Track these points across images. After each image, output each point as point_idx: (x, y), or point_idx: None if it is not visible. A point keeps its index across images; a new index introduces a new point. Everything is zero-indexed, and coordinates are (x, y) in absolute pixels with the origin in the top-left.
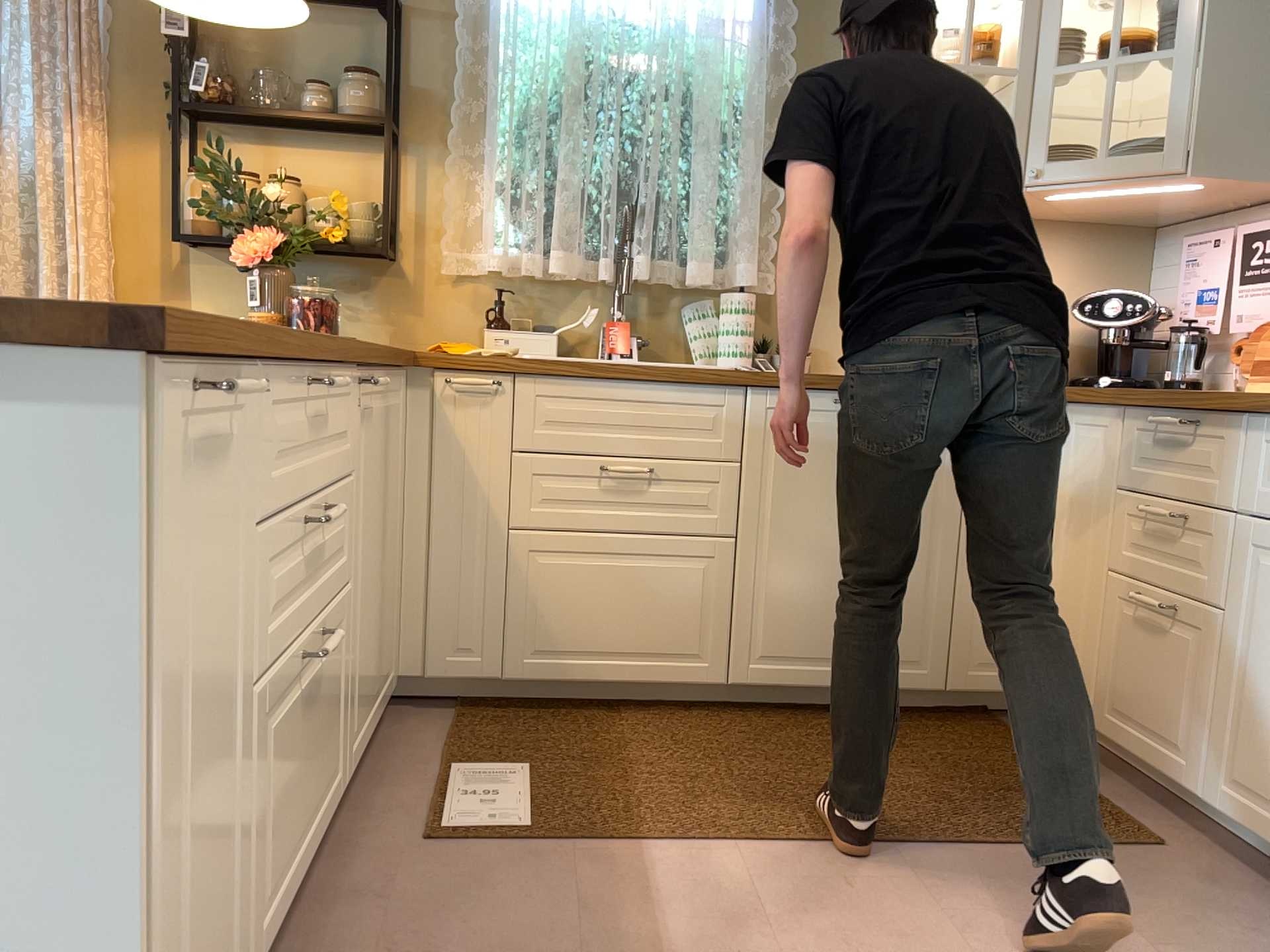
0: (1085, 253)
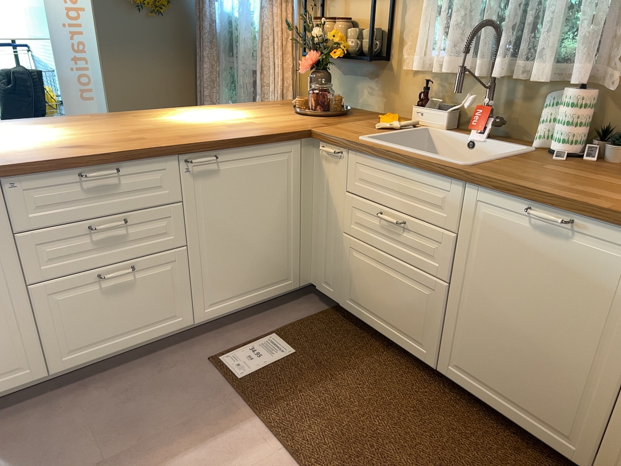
0: None
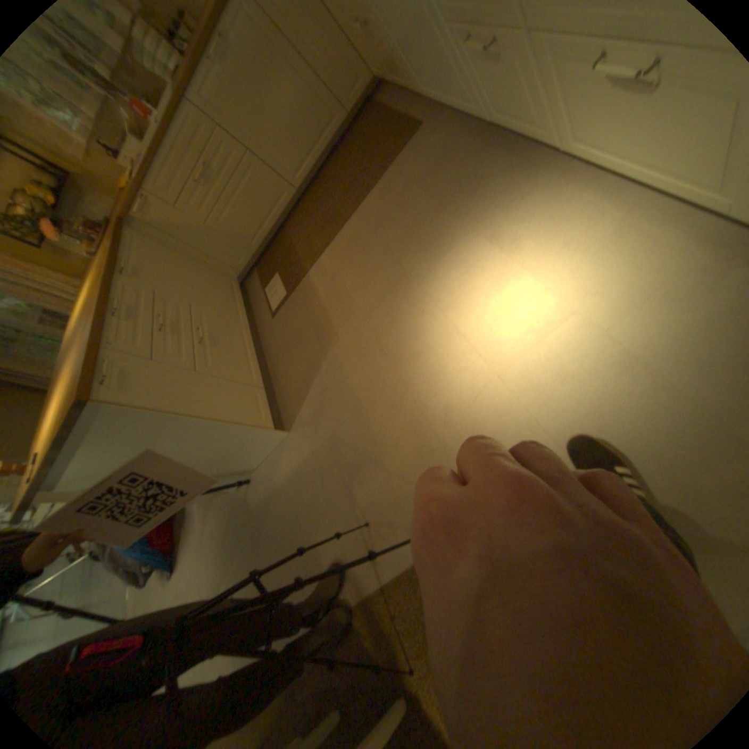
0: None
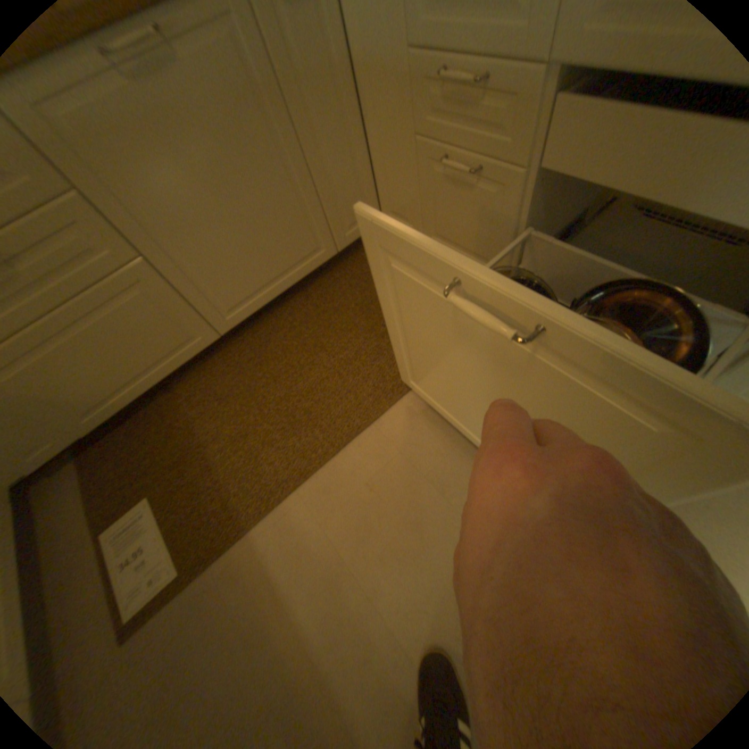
0: None
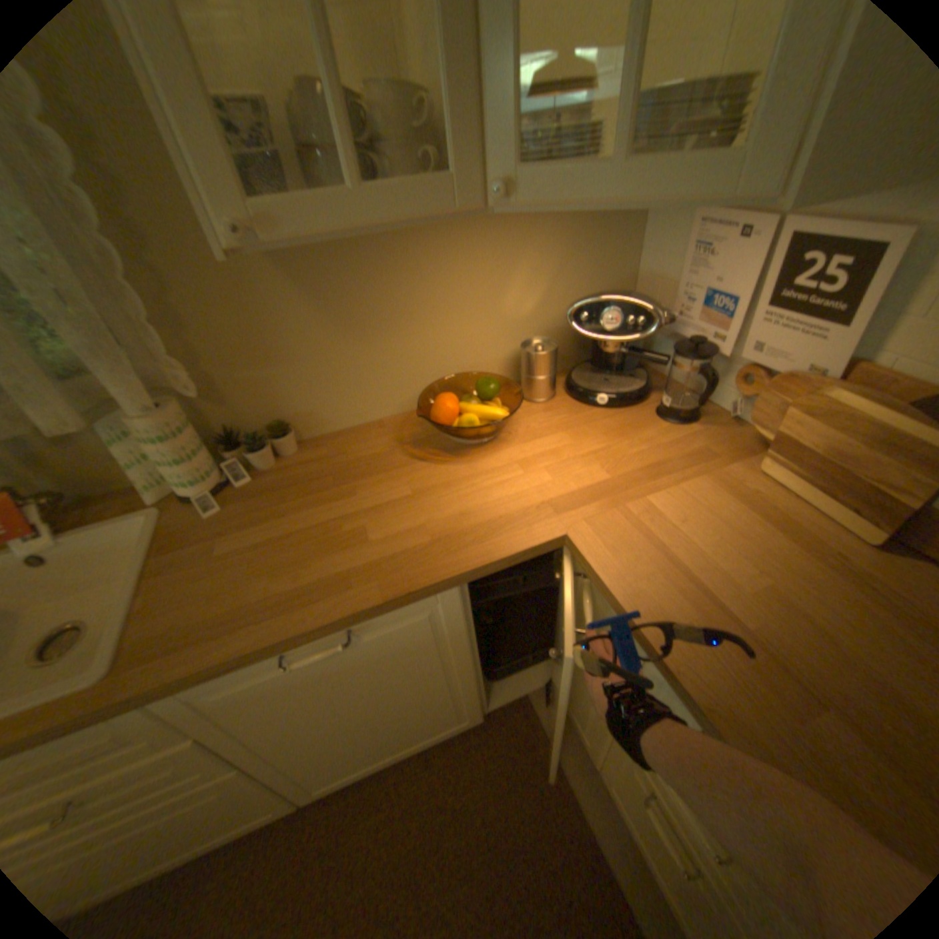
0: (576, 220)
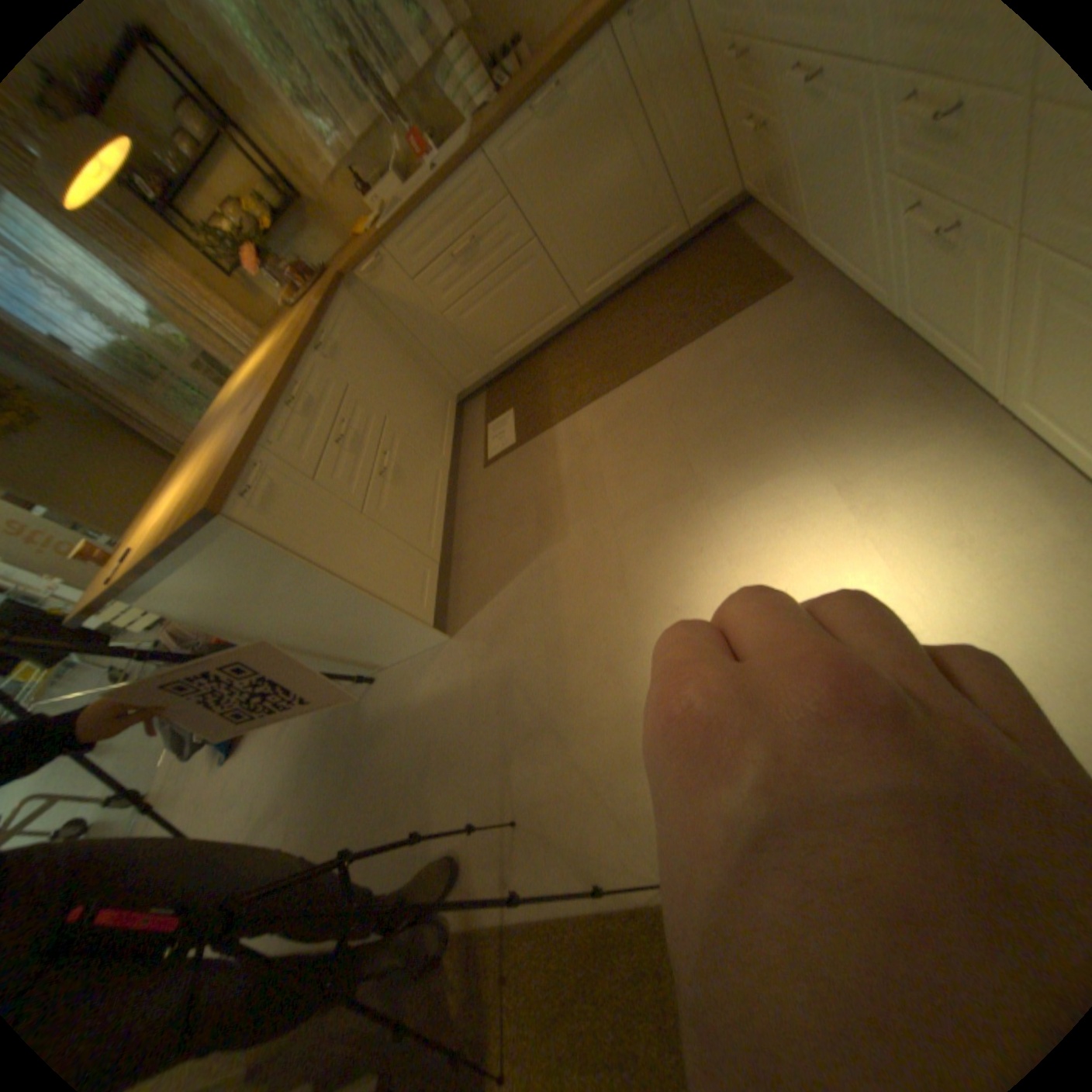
0: None
